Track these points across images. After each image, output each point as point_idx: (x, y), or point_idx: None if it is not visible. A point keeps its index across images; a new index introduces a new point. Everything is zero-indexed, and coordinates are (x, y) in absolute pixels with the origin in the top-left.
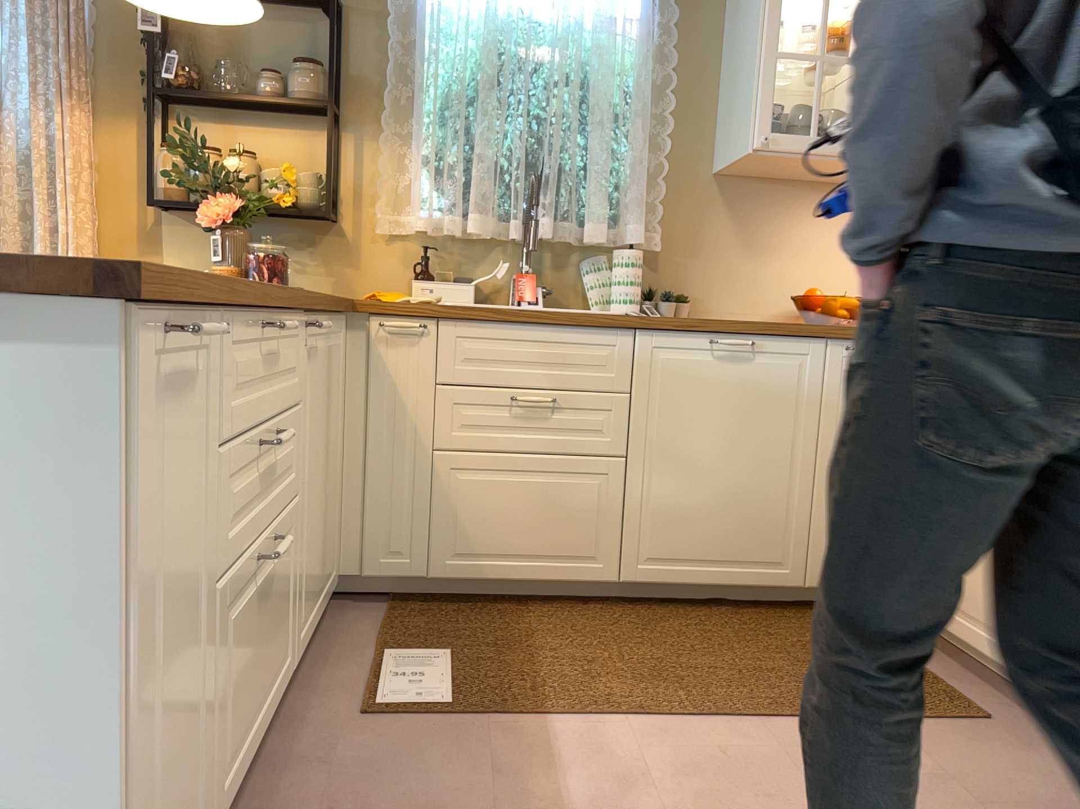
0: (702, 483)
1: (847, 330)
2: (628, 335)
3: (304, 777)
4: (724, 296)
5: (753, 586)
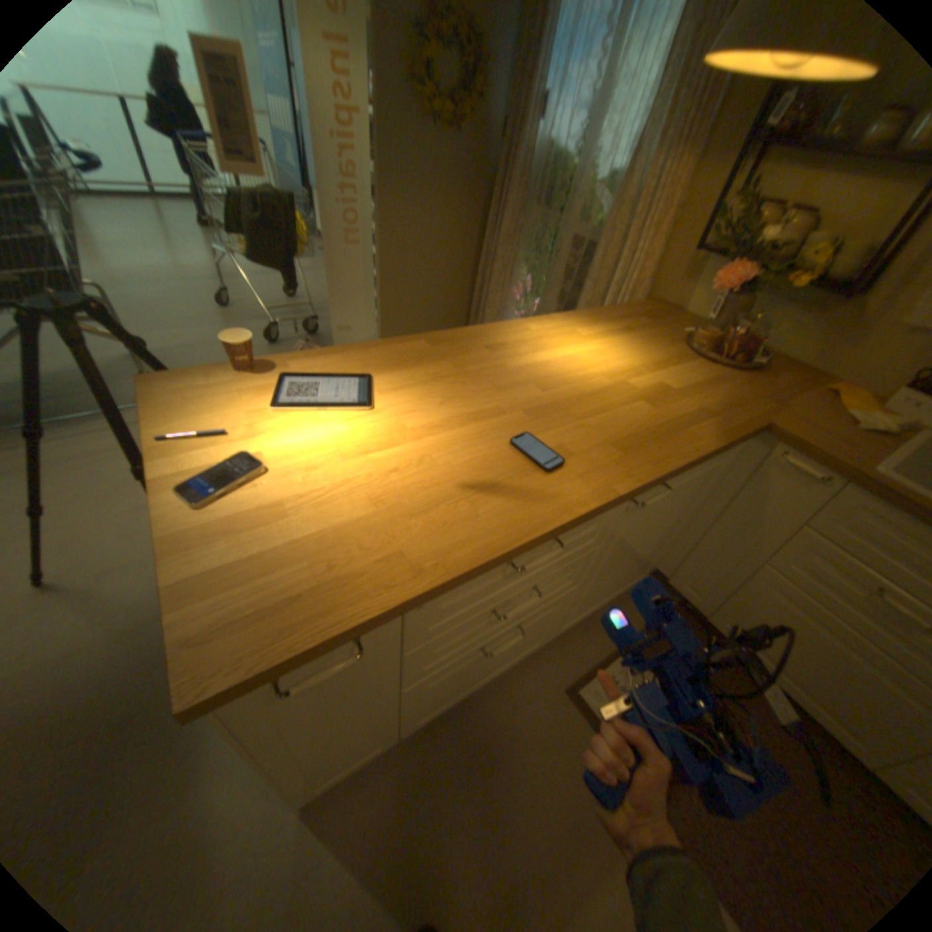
0: None
1: None
2: None
3: (505, 710)
4: None
5: None
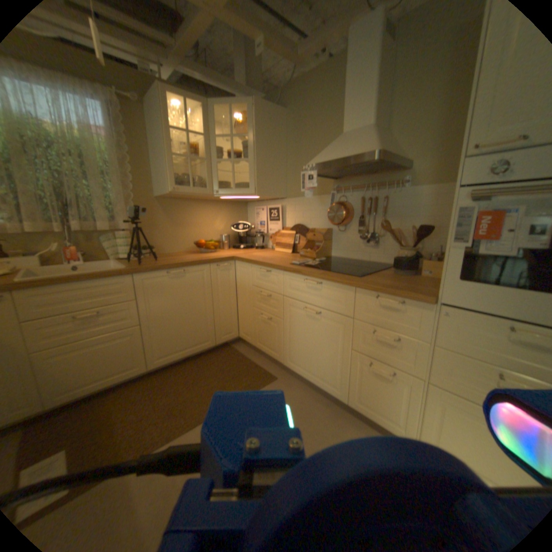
0: (172, 325)
1: (214, 260)
2: (127, 278)
3: None
4: (166, 245)
5: (197, 352)
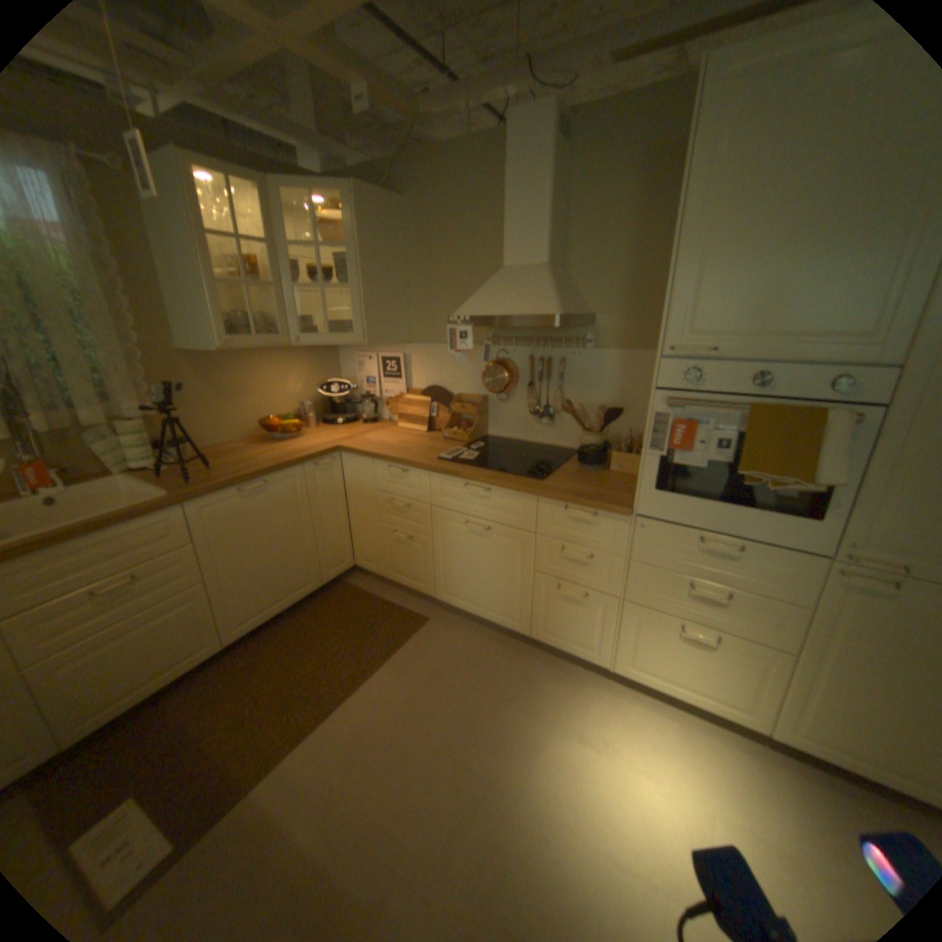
0: (256, 569)
1: (311, 456)
2: (177, 510)
3: None
4: (210, 431)
5: (297, 601)
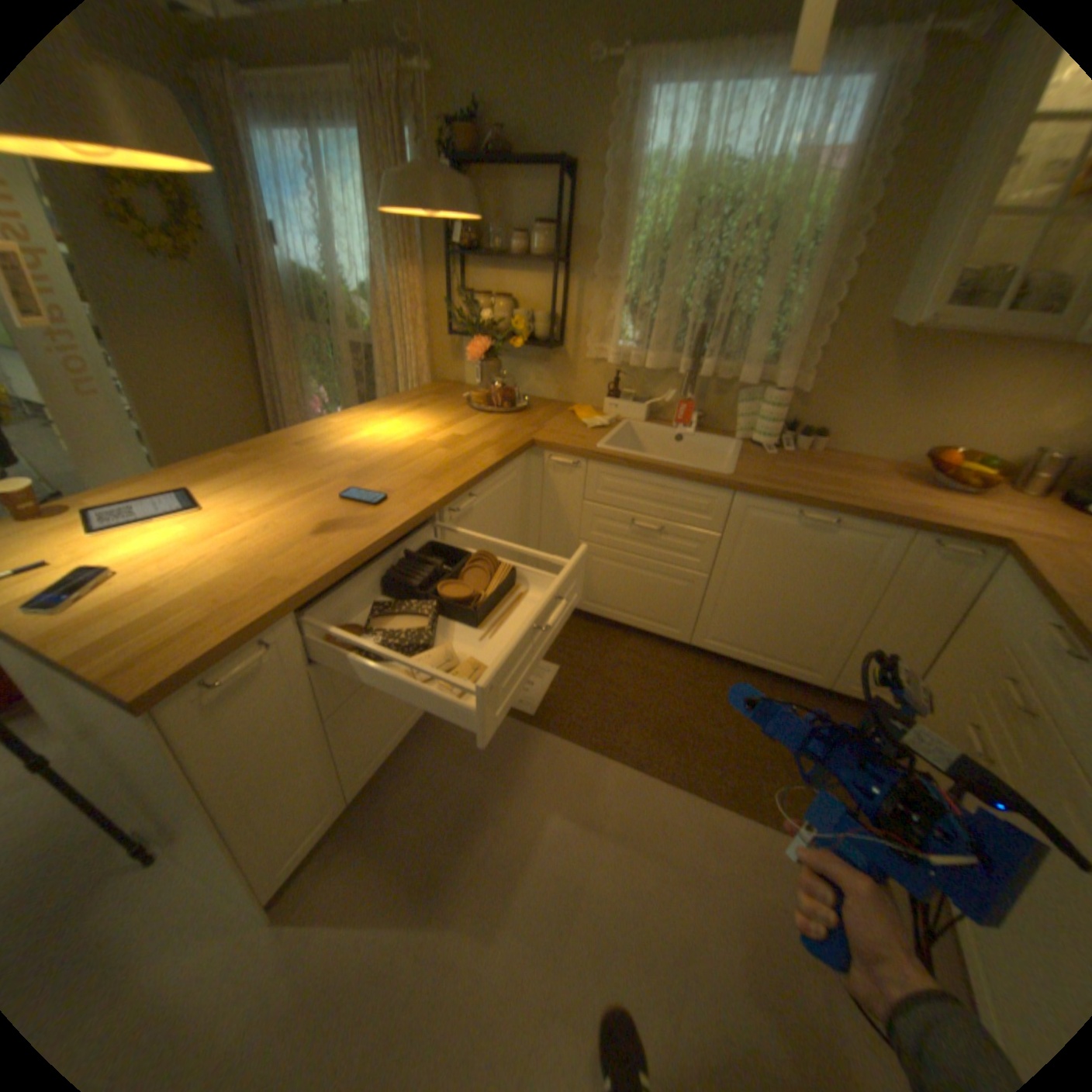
0: (764, 606)
1: (941, 530)
2: (727, 494)
3: (438, 744)
4: (865, 435)
5: (787, 677)
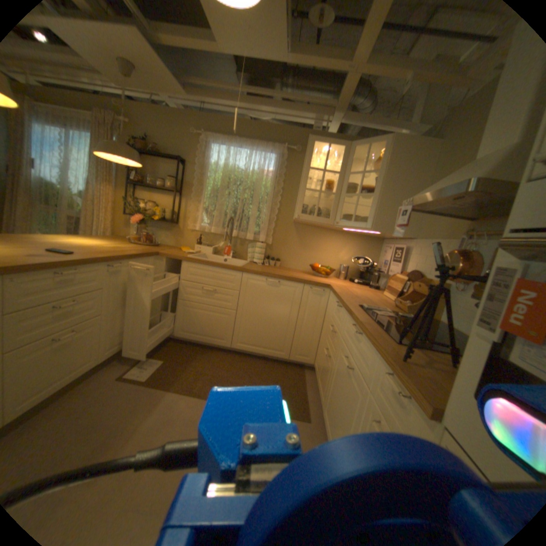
0: (258, 322)
1: (309, 283)
2: (239, 274)
3: (79, 399)
4: (291, 261)
5: (271, 356)
